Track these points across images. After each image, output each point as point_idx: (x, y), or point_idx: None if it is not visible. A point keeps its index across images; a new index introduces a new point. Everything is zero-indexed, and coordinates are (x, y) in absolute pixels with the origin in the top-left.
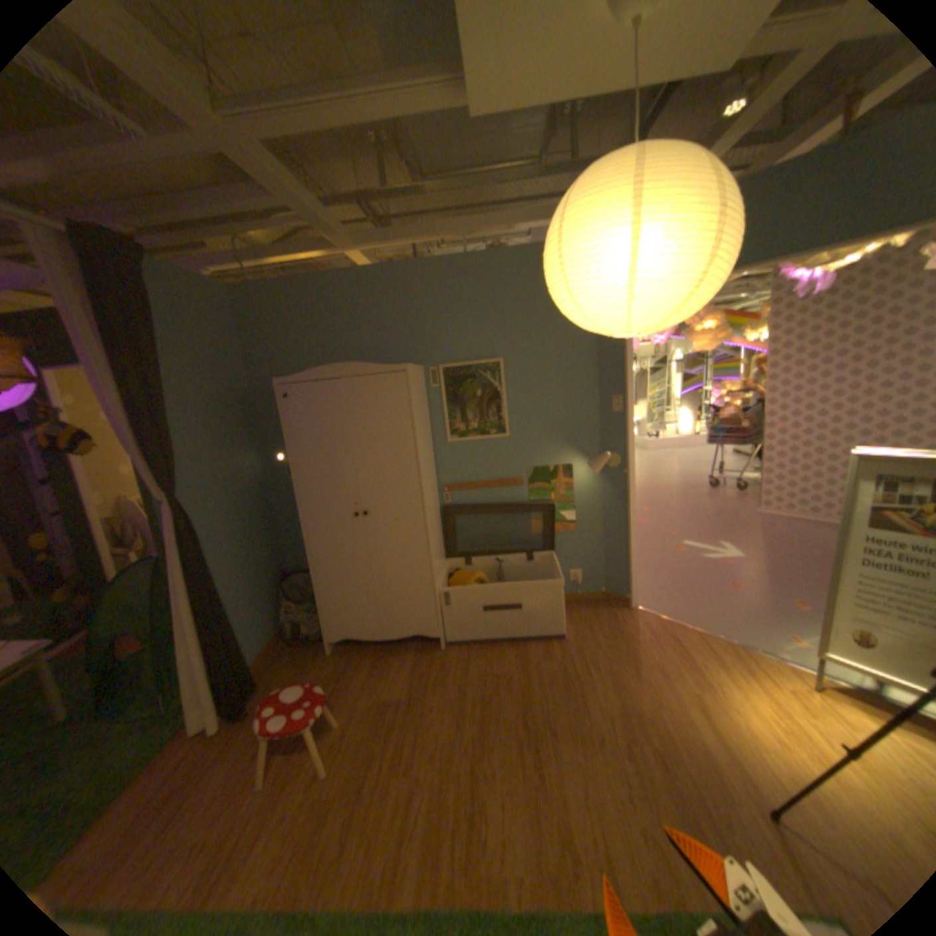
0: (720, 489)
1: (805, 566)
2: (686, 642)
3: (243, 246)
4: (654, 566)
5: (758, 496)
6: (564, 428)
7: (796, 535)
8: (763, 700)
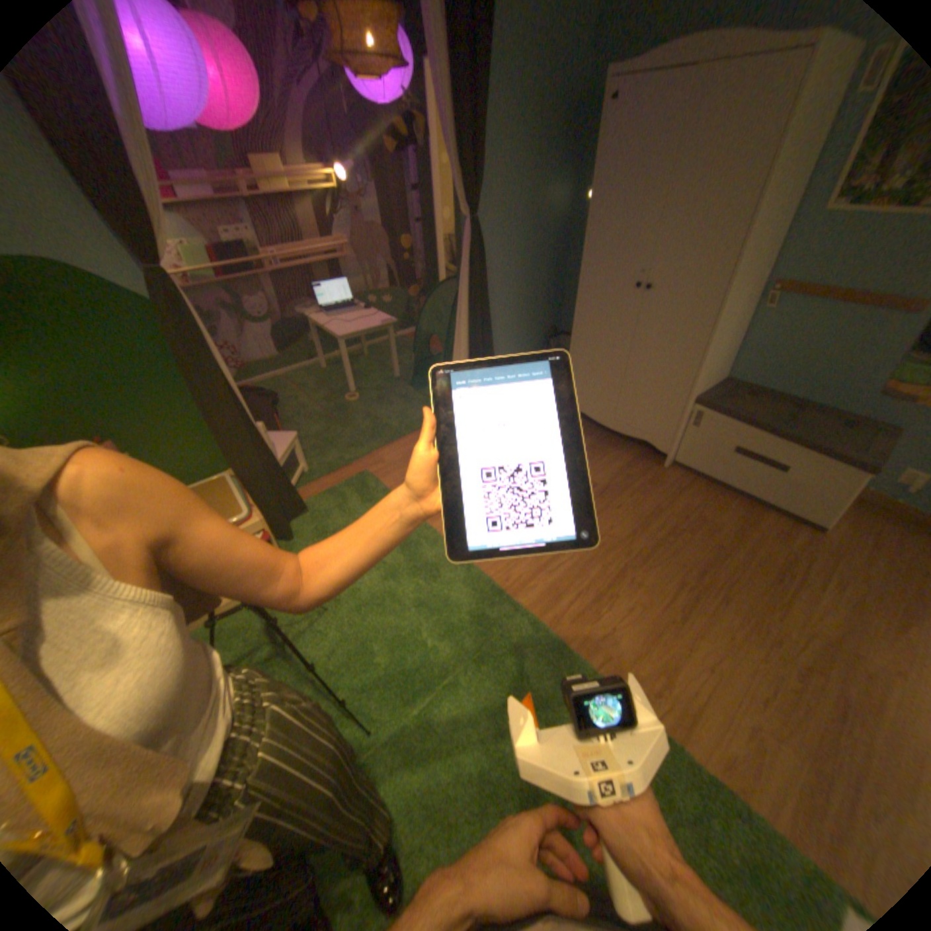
0: None
1: None
2: None
3: None
4: None
5: None
6: None
7: None
8: None
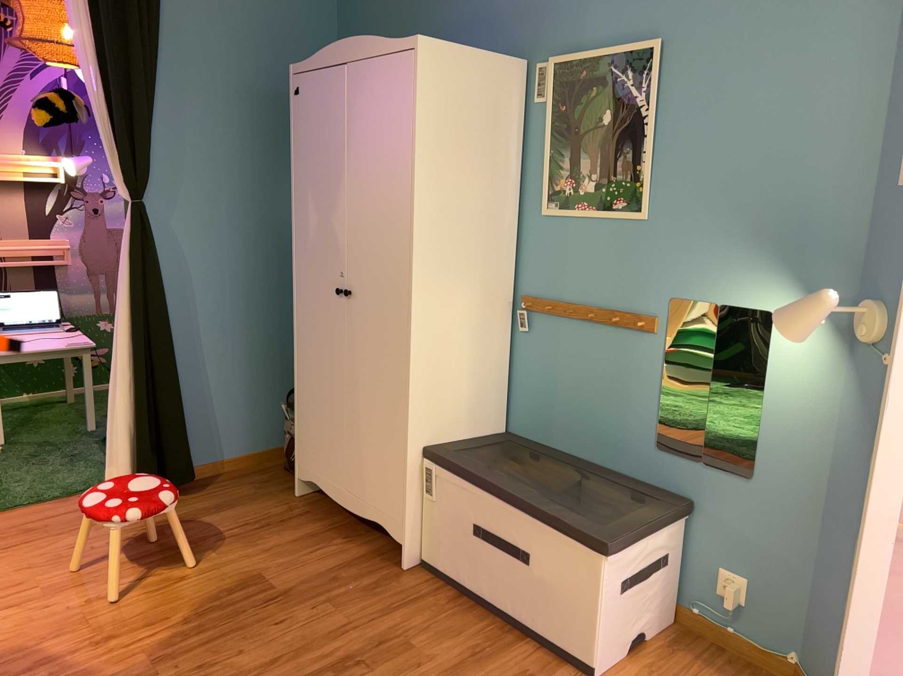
0: None
1: None
2: None
3: None
4: None
5: None
6: (770, 217)
7: None
8: None
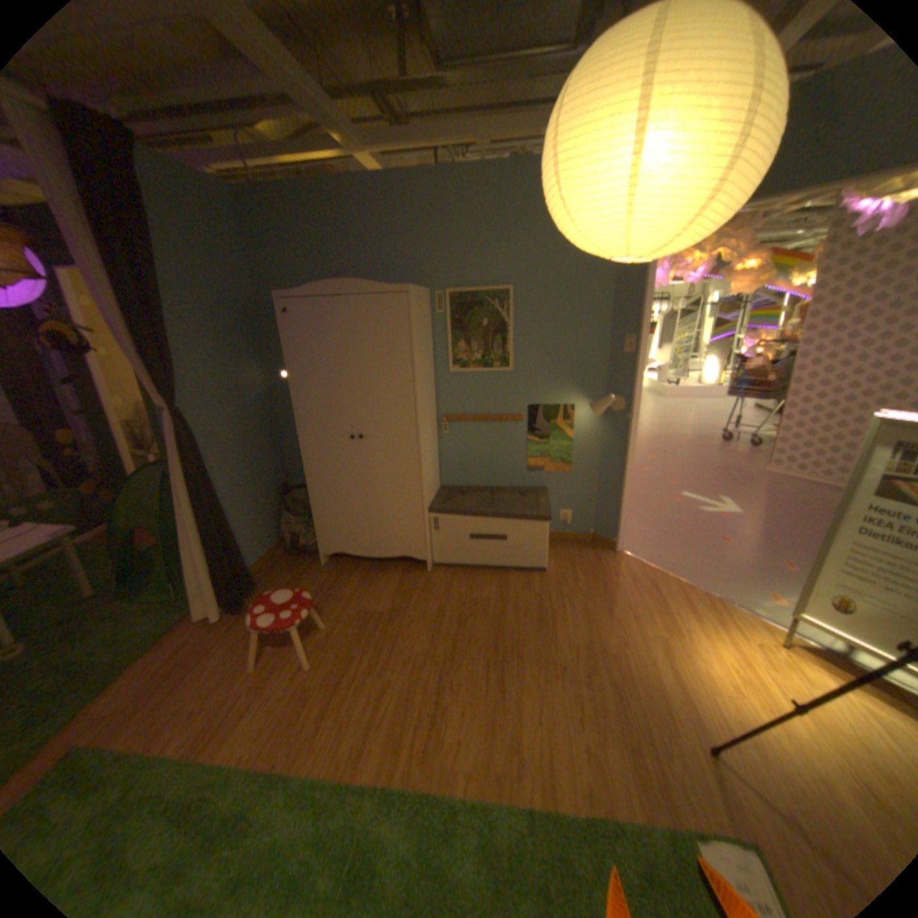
0: (732, 443)
1: (802, 528)
2: (664, 589)
3: (251, 143)
4: (647, 513)
5: (771, 454)
6: (570, 366)
7: (801, 496)
8: (728, 650)
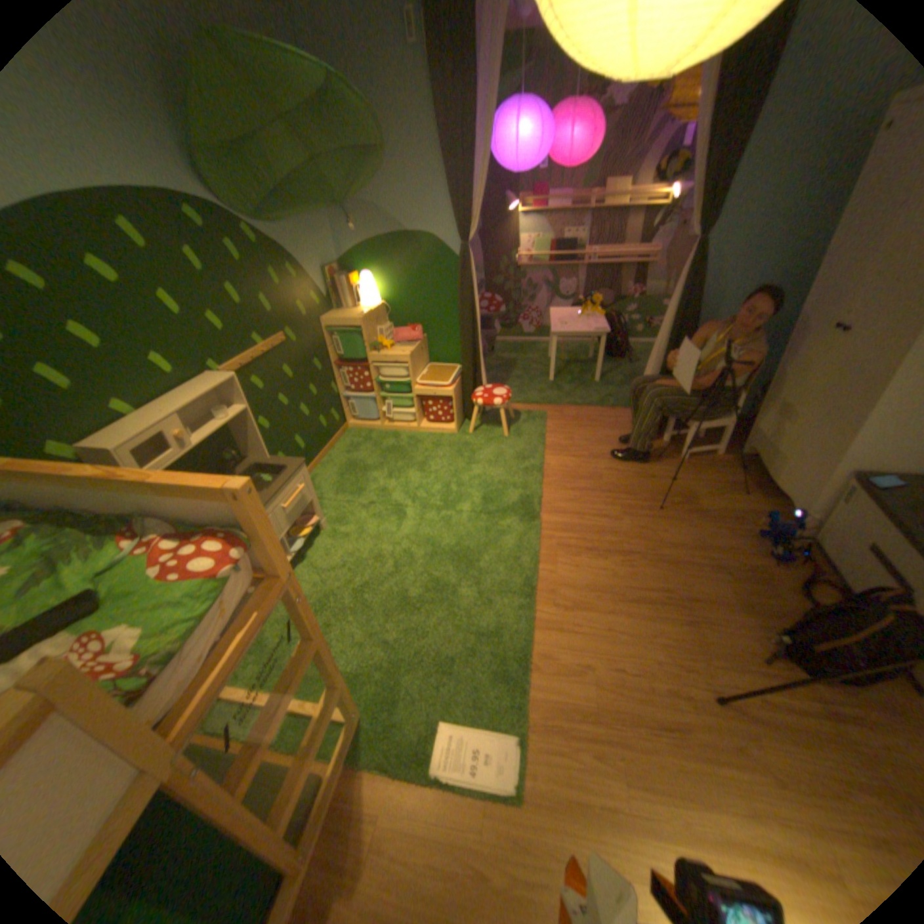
0: None
1: None
2: None
3: None
4: None
5: None
6: None
7: None
8: None
